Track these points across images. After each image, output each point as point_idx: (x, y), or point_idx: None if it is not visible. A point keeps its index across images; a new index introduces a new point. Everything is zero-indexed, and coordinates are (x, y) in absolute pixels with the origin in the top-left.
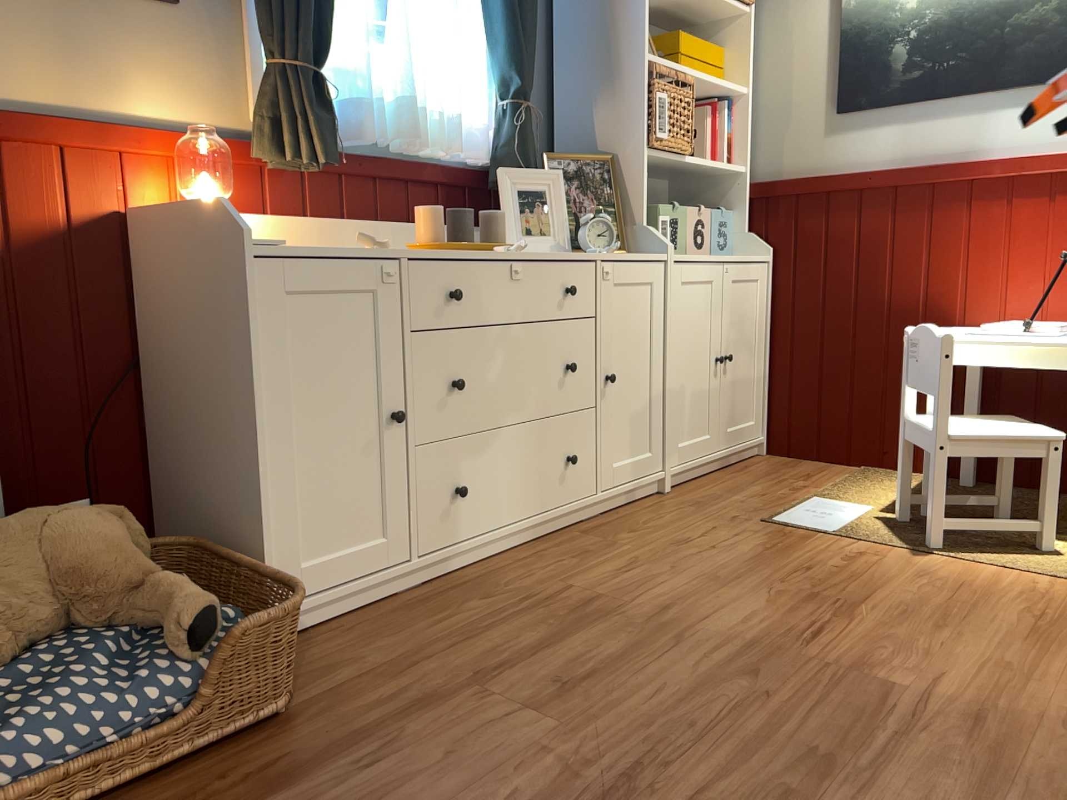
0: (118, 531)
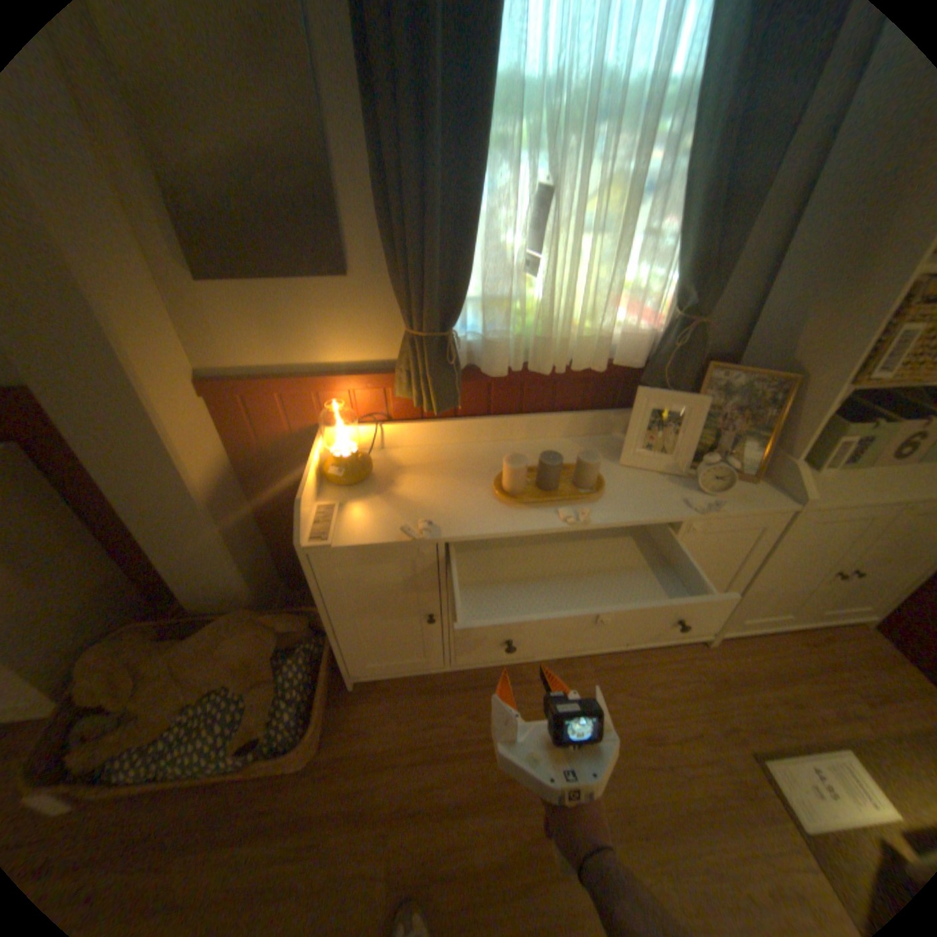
0: (258, 649)
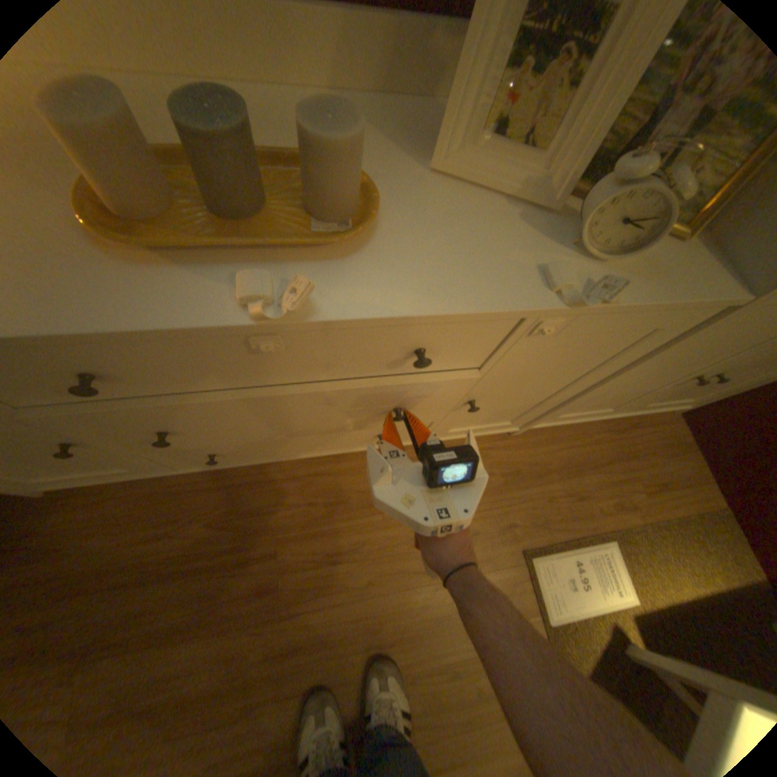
0: None
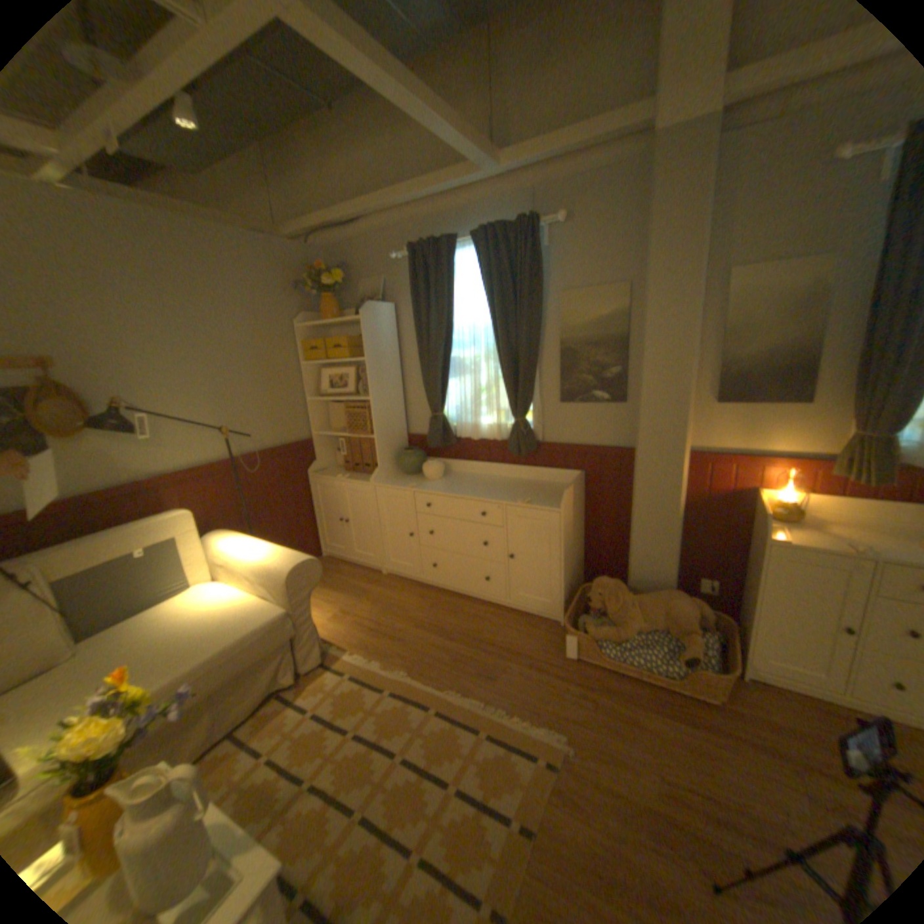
0: (694, 613)
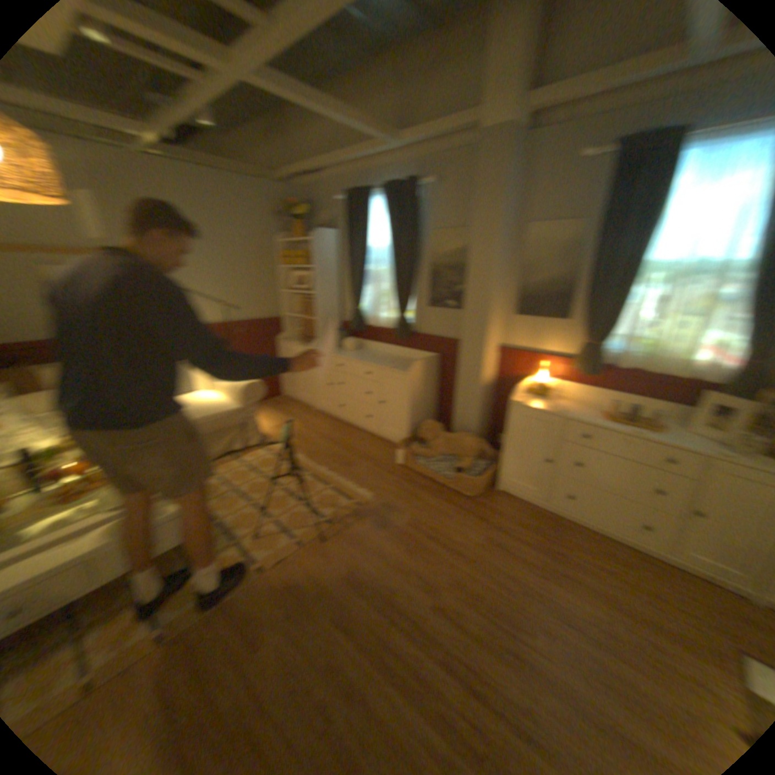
0: (473, 446)
